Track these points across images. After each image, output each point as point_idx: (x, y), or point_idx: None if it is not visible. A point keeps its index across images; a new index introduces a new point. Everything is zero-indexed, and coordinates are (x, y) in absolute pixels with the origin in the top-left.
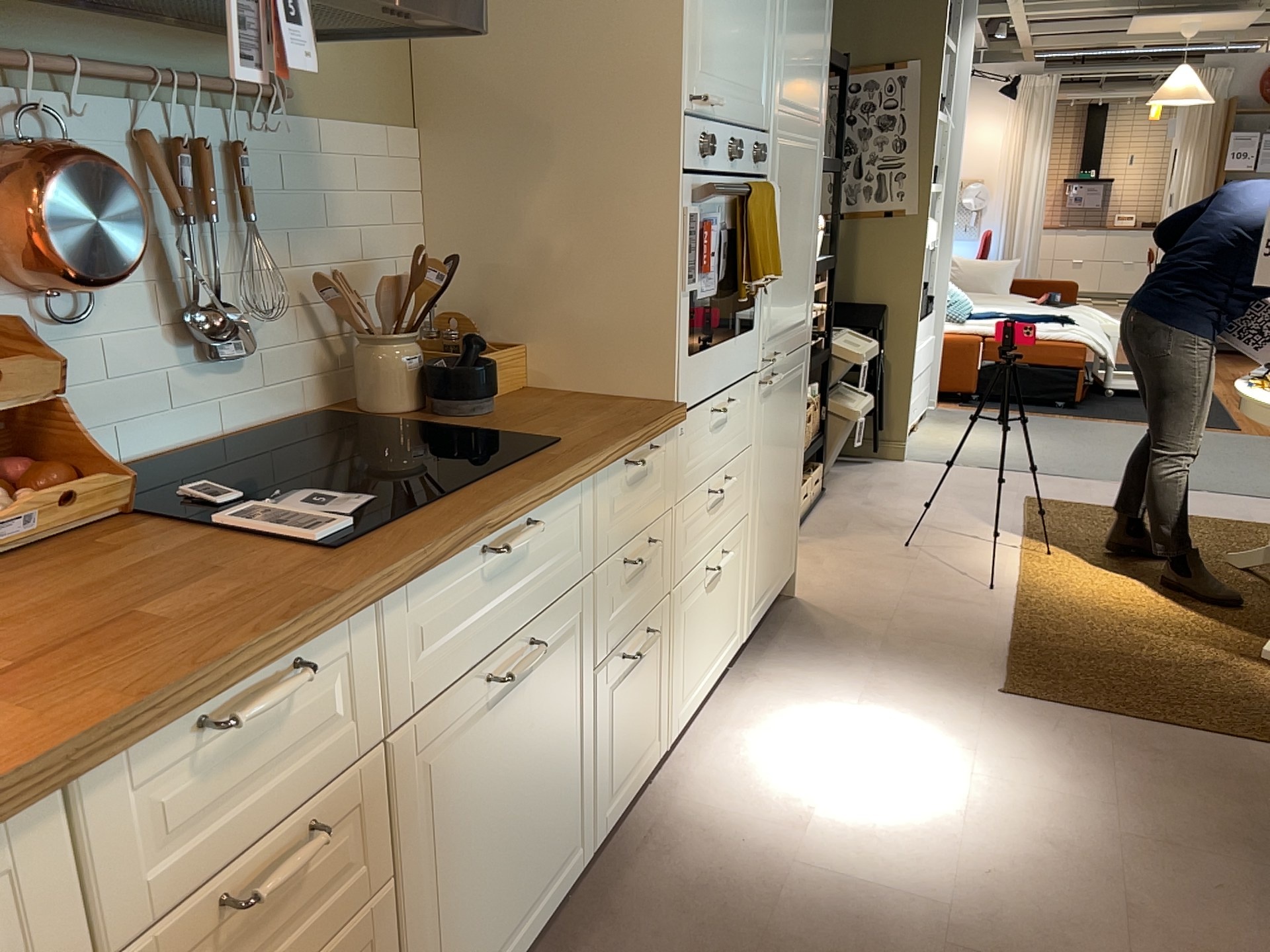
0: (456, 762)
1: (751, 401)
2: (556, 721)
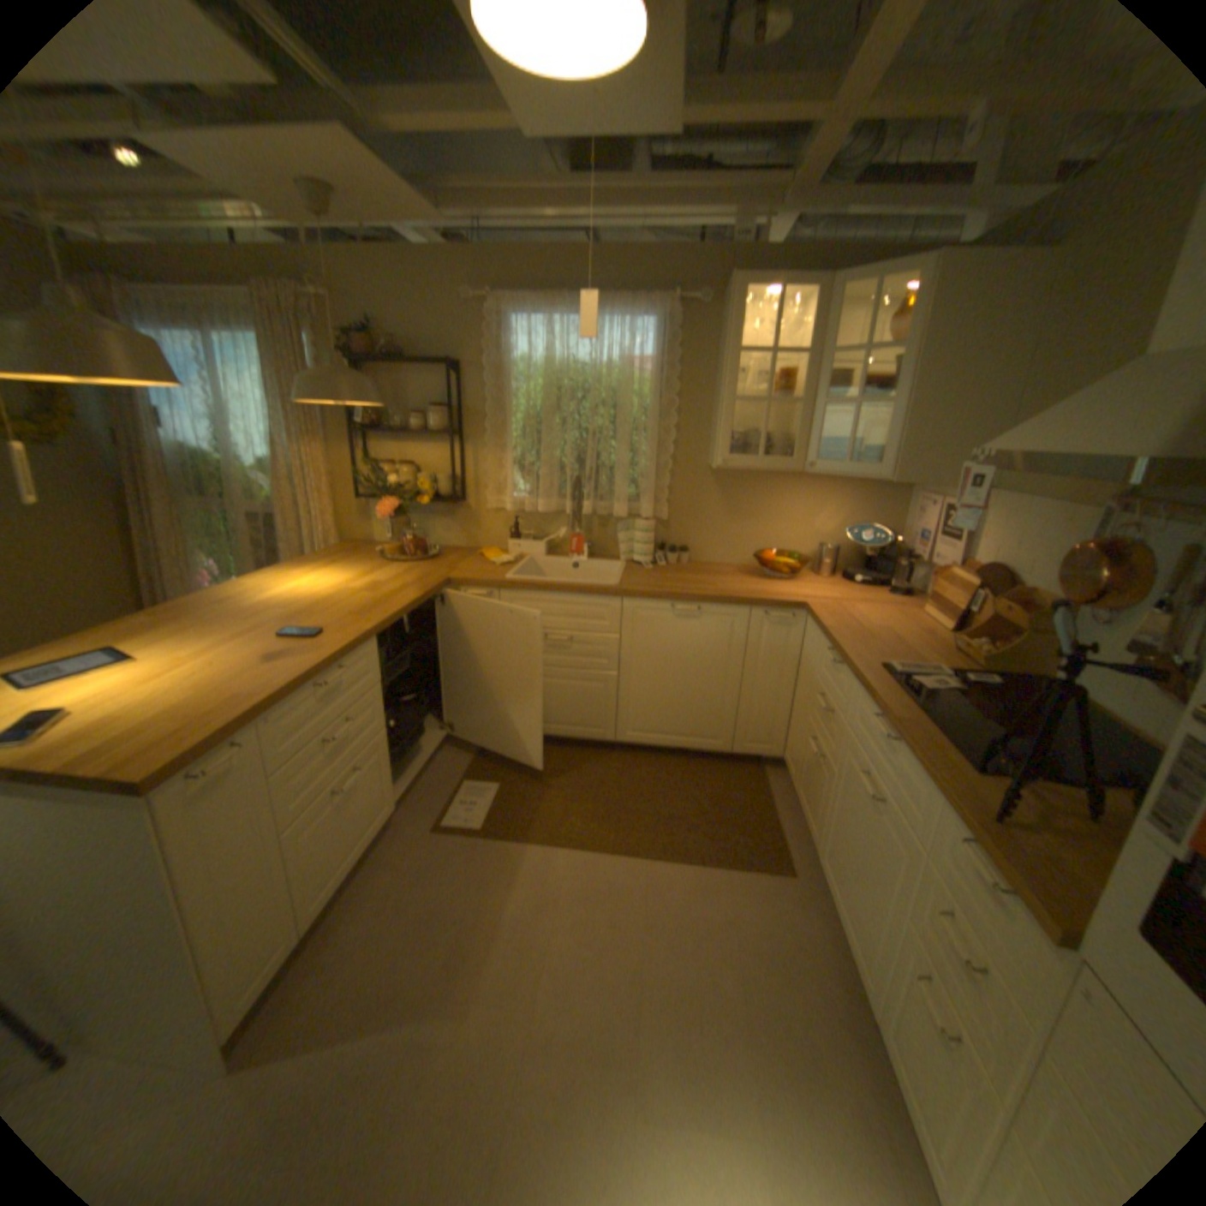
0: (854, 781)
1: None
2: (883, 879)
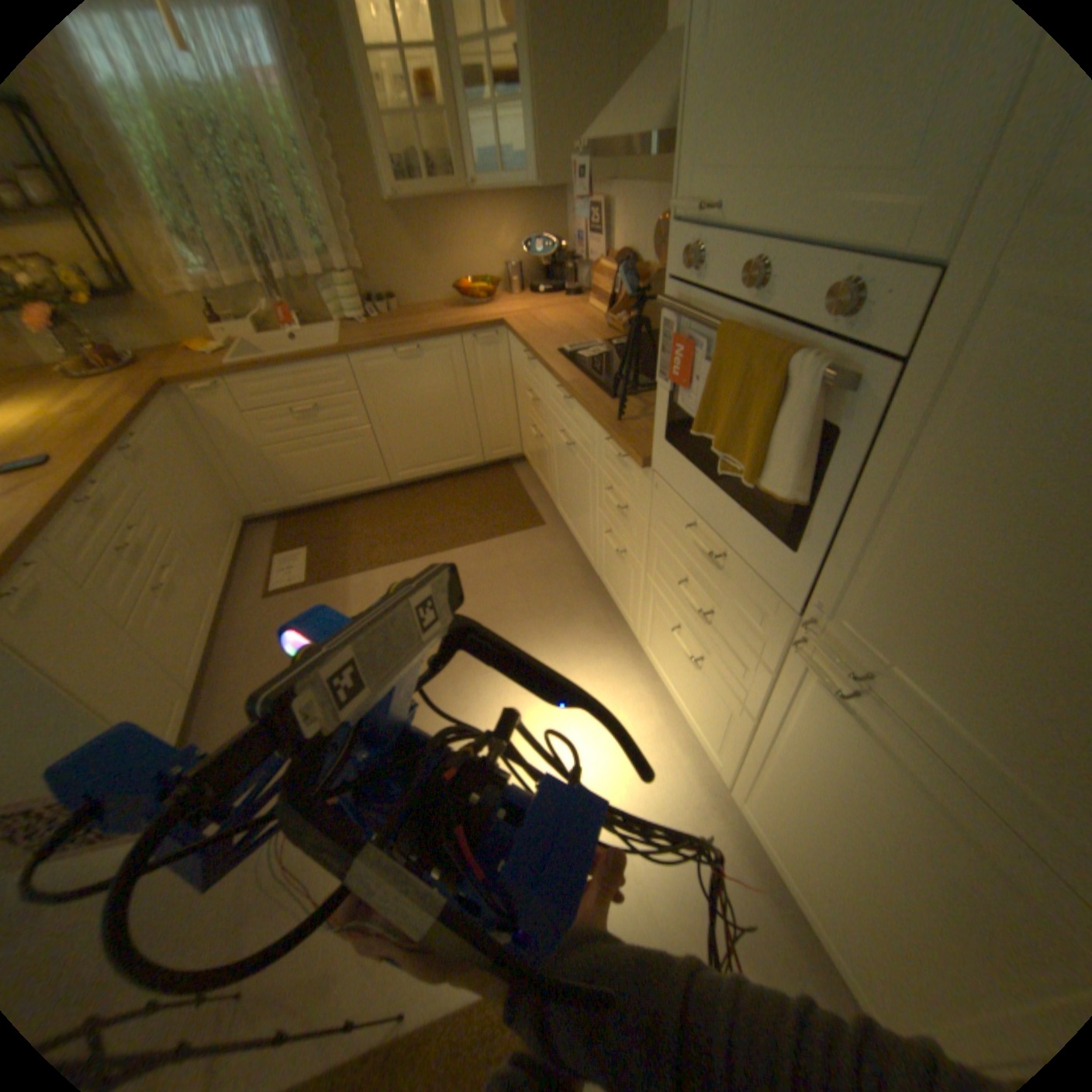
0: (558, 442)
1: (777, 632)
2: (582, 493)
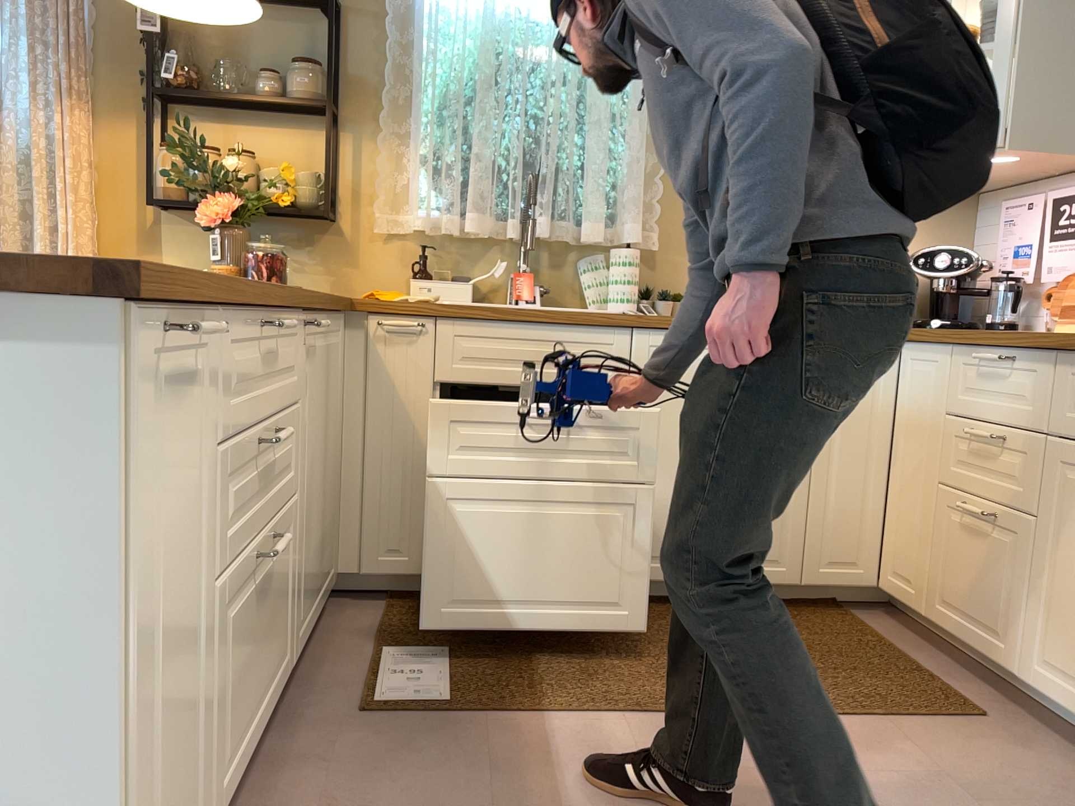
0: None
1: None
2: None
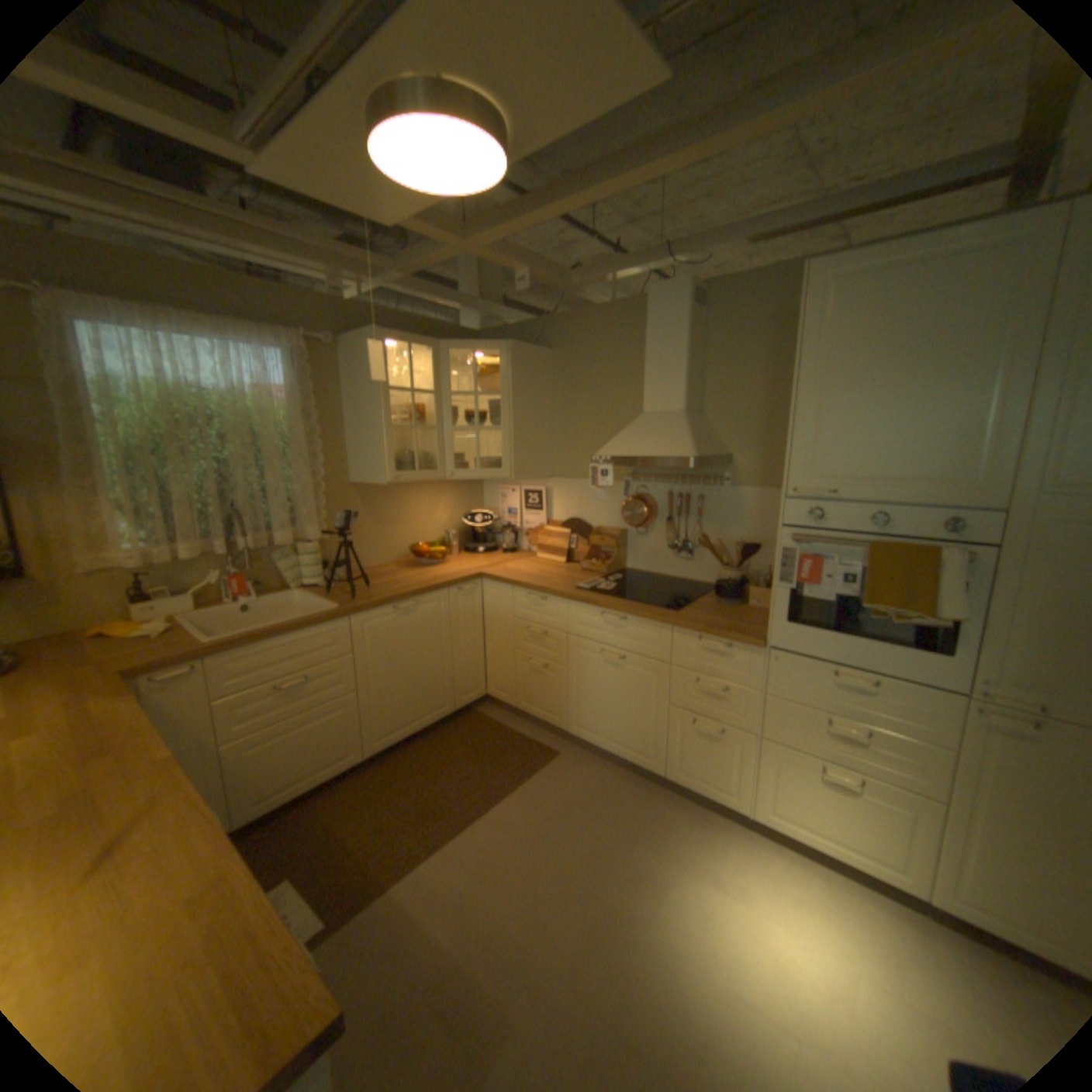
0: (588, 662)
1: (951, 714)
2: (638, 698)
